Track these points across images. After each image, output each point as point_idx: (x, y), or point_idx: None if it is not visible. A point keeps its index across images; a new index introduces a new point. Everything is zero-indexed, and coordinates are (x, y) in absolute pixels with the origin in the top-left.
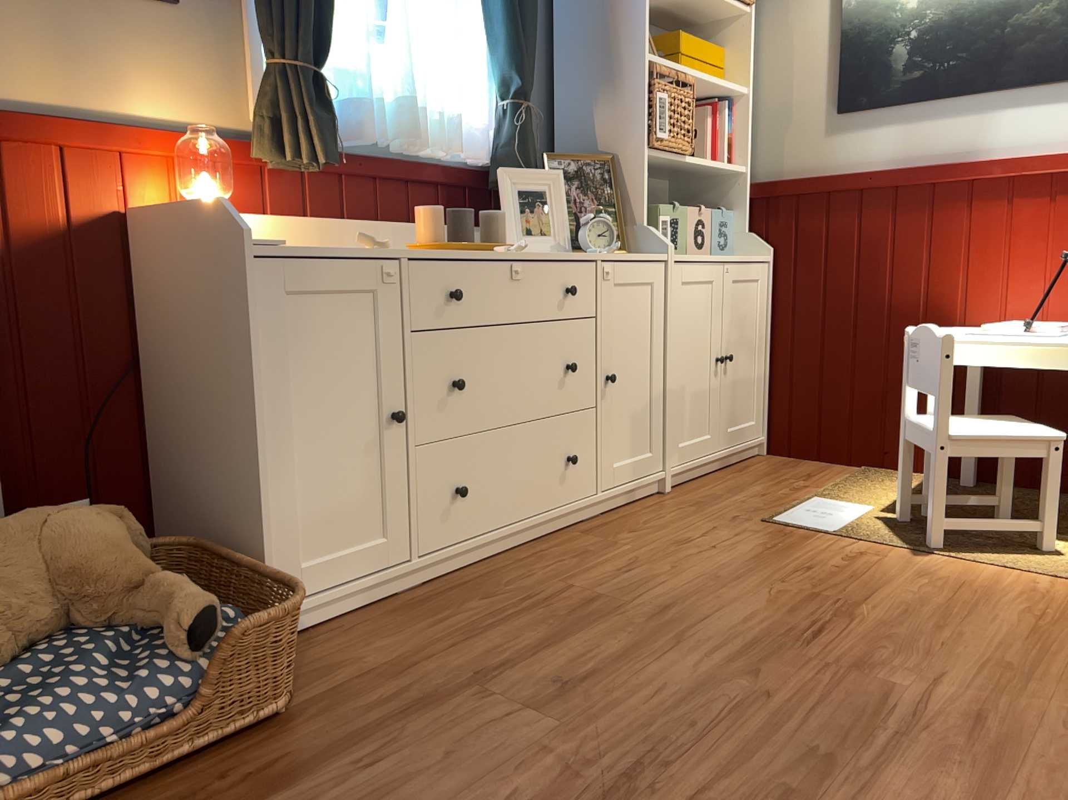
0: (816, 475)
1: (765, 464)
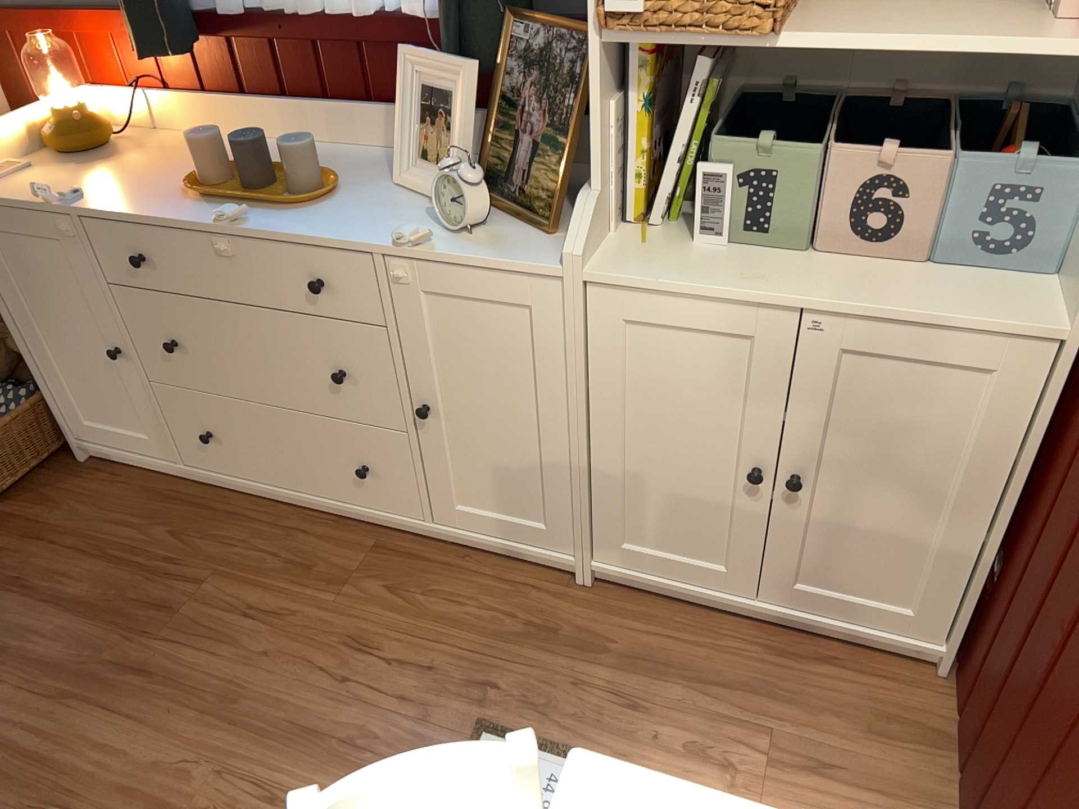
0: (829, 773)
1: (861, 681)
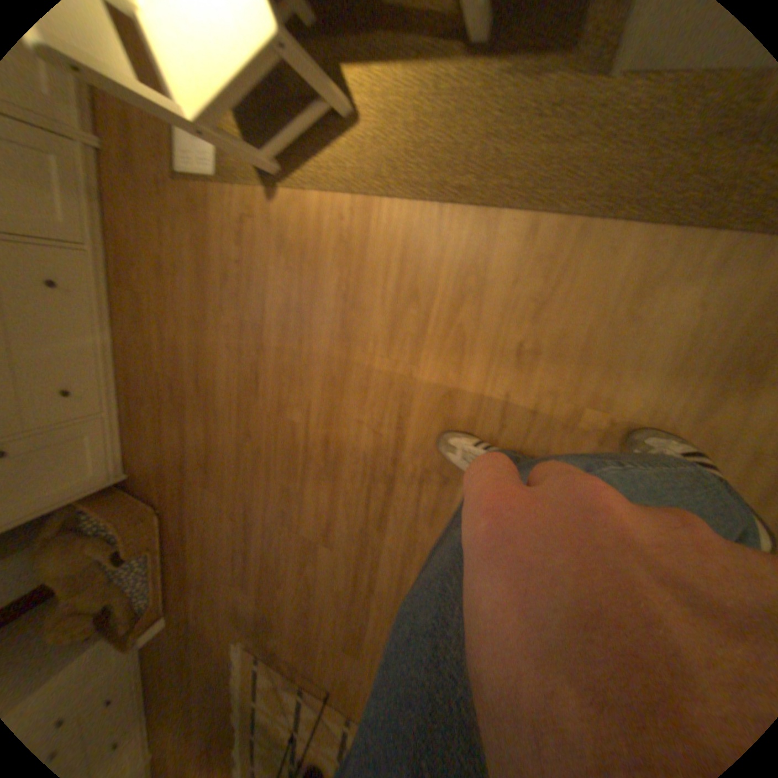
0: None
1: None
